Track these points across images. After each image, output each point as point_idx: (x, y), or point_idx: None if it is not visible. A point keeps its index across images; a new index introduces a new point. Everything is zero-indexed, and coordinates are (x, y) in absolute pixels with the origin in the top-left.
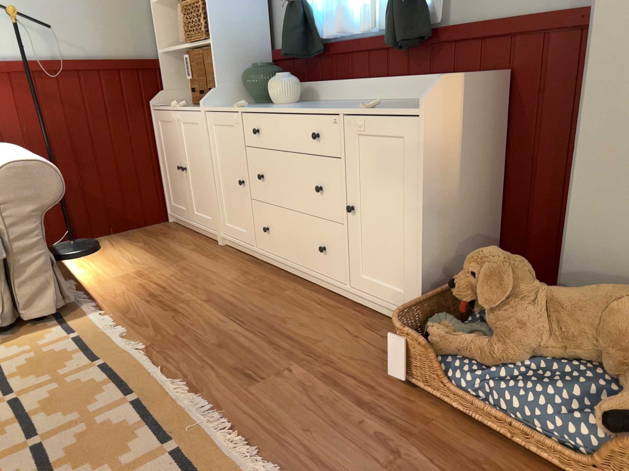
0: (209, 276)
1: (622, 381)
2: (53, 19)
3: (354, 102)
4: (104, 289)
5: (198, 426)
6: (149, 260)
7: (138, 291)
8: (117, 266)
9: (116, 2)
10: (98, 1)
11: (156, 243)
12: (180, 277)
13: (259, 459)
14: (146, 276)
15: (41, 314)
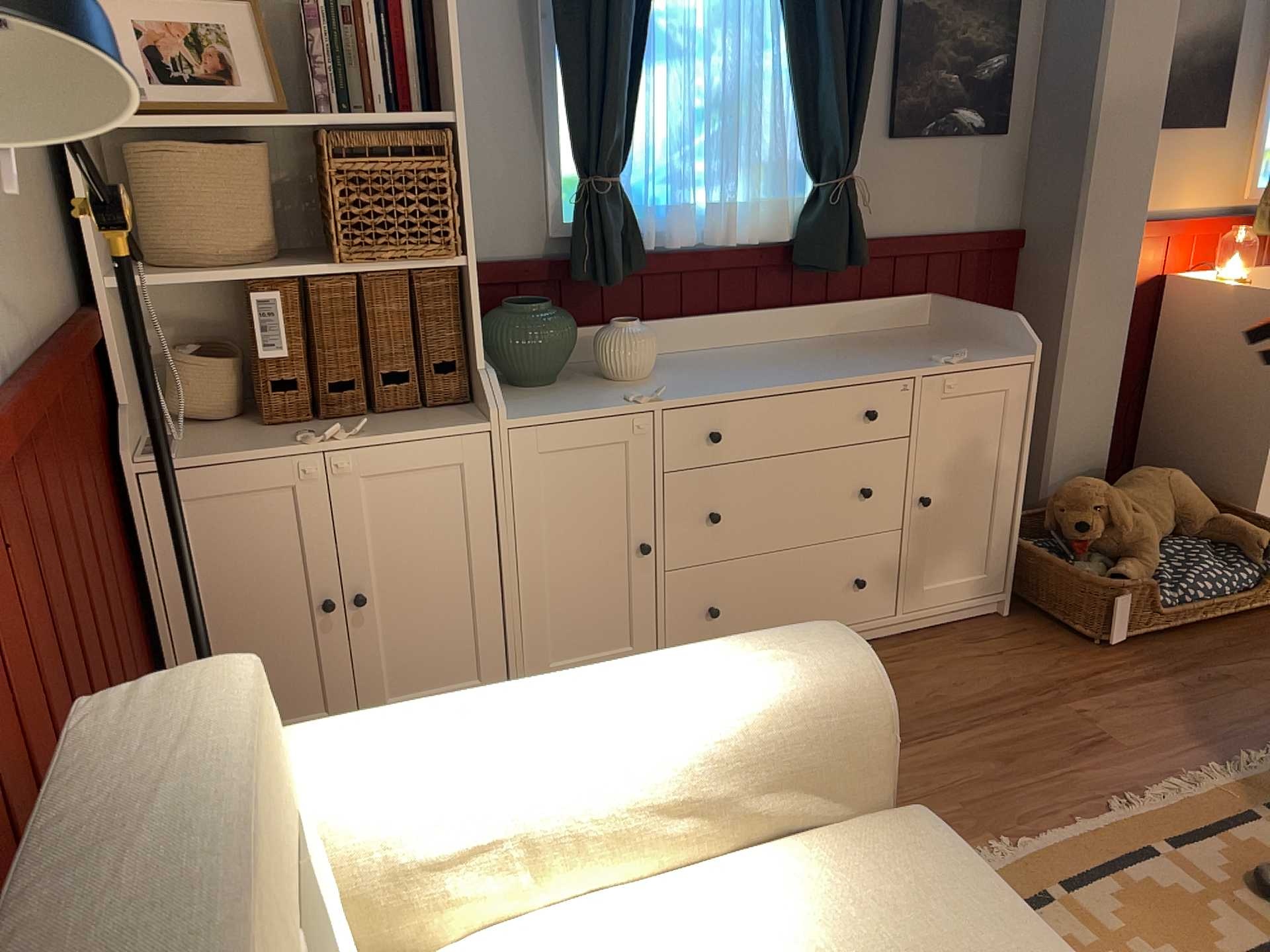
0: None
1: (1204, 534)
2: None
3: (738, 350)
4: None
5: (1218, 789)
6: None
7: None
8: None
9: None
10: None
11: None
12: None
13: (1261, 753)
14: None
15: None
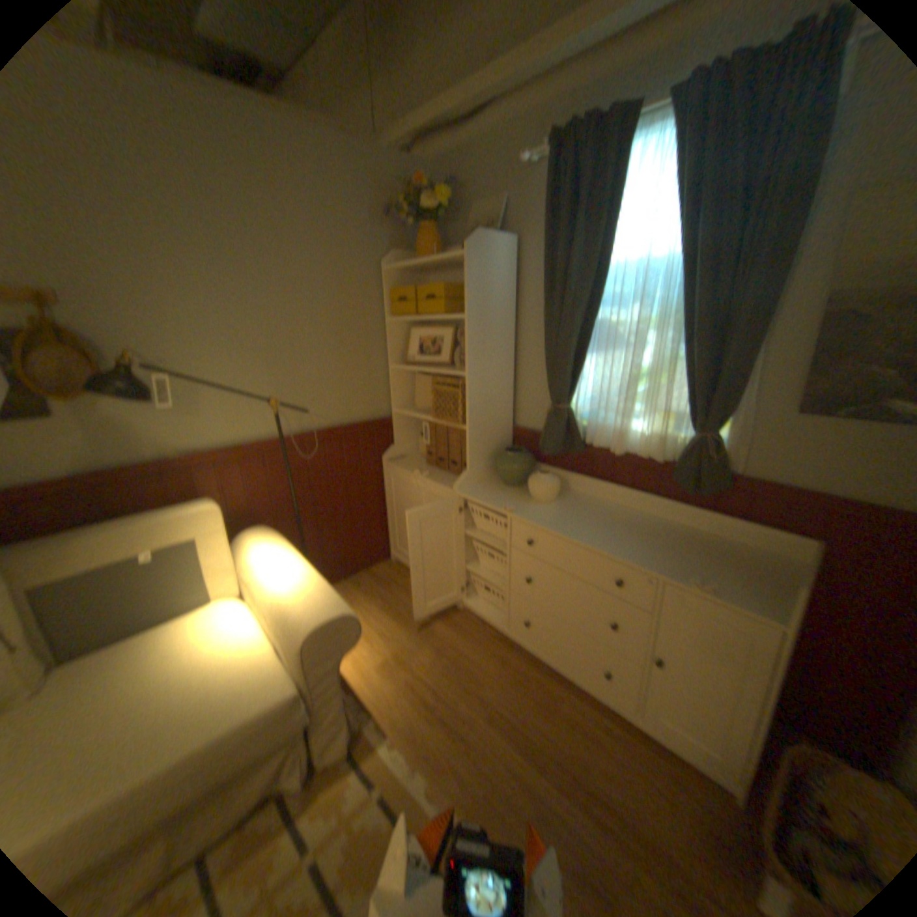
0: (472, 670)
1: None
2: (303, 392)
3: (626, 513)
4: (373, 692)
5: None
6: (398, 634)
7: (411, 698)
8: (369, 645)
9: (359, 368)
10: (343, 370)
11: (393, 600)
12: (443, 671)
13: None
14: (407, 666)
15: (333, 761)
